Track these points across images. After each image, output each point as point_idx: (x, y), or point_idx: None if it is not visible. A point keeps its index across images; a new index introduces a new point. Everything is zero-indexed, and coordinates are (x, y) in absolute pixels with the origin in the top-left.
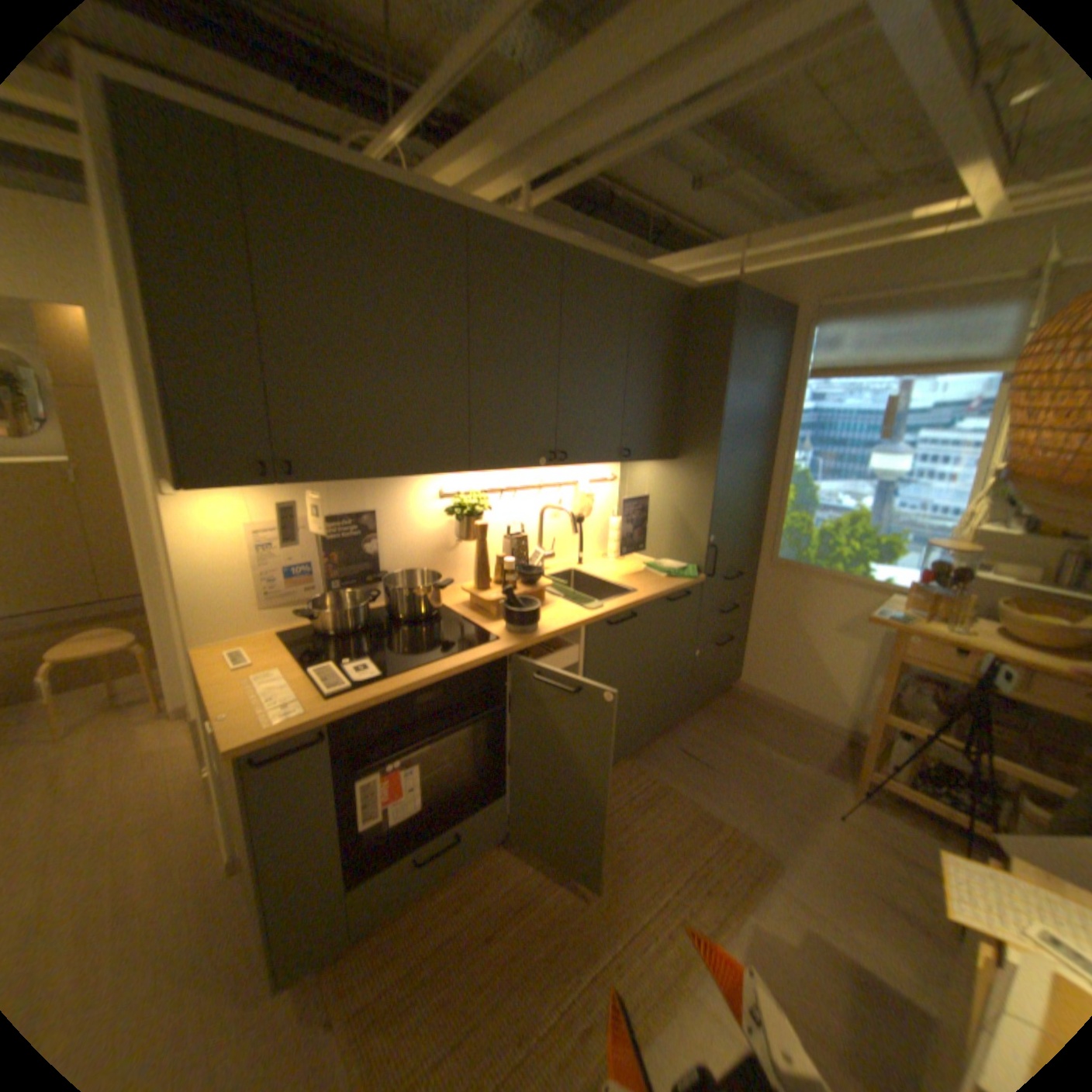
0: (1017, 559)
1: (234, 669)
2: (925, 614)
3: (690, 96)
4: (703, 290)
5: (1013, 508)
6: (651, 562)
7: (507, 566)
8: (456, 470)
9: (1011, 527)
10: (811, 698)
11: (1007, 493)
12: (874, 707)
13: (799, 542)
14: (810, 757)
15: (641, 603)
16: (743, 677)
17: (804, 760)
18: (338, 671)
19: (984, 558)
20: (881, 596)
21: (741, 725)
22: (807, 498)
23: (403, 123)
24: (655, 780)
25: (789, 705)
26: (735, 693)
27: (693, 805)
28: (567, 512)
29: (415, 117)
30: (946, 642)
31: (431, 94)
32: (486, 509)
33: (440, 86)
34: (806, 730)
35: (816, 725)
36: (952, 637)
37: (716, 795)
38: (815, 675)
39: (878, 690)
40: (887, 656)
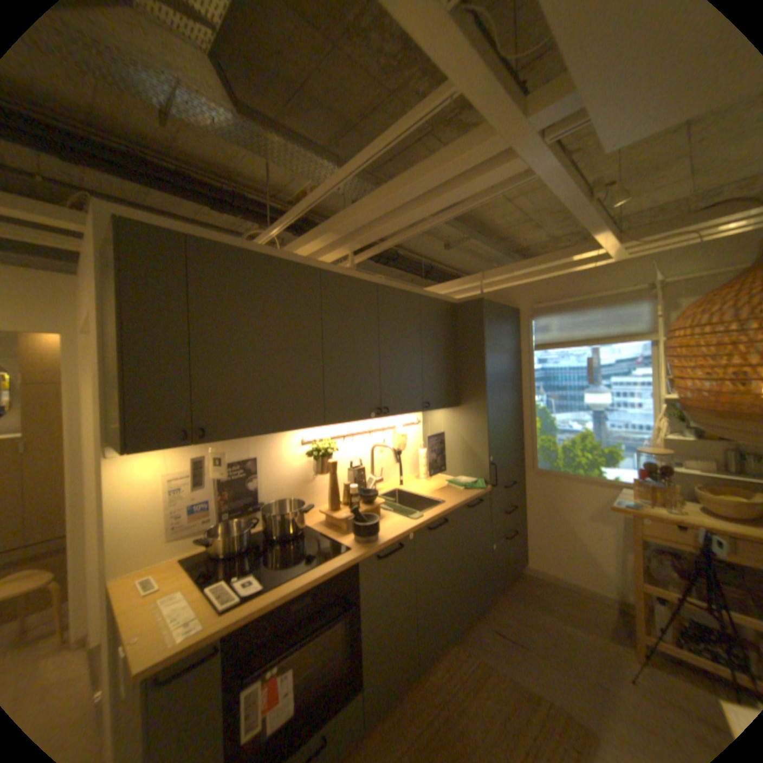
0: (696, 456)
1: (145, 595)
2: (648, 501)
3: (443, 208)
4: (462, 303)
5: (683, 423)
6: (452, 478)
7: (352, 490)
8: (315, 425)
9: (686, 435)
10: (583, 575)
11: (677, 413)
12: (631, 578)
13: (550, 455)
14: (594, 627)
15: (450, 510)
16: (530, 563)
17: (590, 630)
18: (229, 588)
19: (675, 457)
20: (614, 490)
21: (537, 604)
22: (549, 425)
23: (279, 226)
24: (479, 661)
25: (568, 583)
26: (526, 577)
27: (514, 682)
28: (390, 447)
29: (287, 223)
30: (669, 521)
31: (296, 212)
32: (334, 450)
33: (302, 208)
34: (585, 603)
35: (592, 598)
36: (672, 517)
37: (530, 670)
38: (582, 556)
39: (630, 564)
40: (630, 535)
